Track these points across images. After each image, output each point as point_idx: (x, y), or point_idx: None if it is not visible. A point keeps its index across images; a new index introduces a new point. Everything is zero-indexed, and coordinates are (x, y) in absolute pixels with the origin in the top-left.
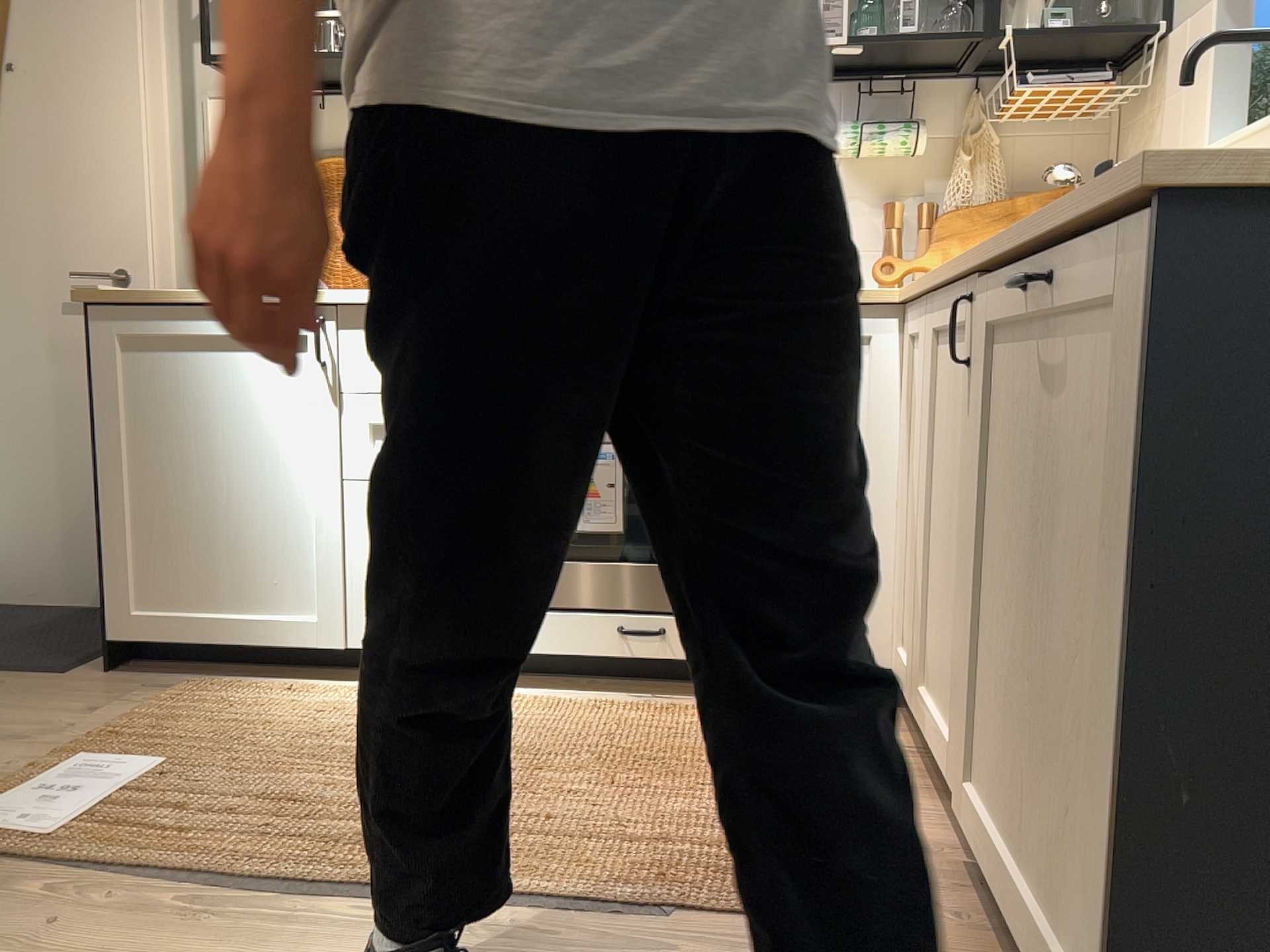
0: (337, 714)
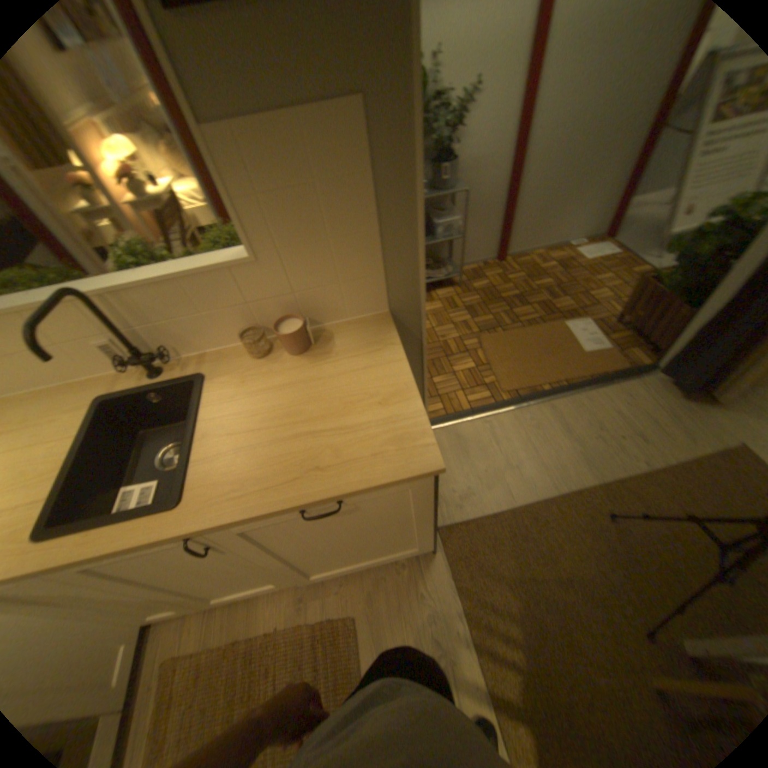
0: None
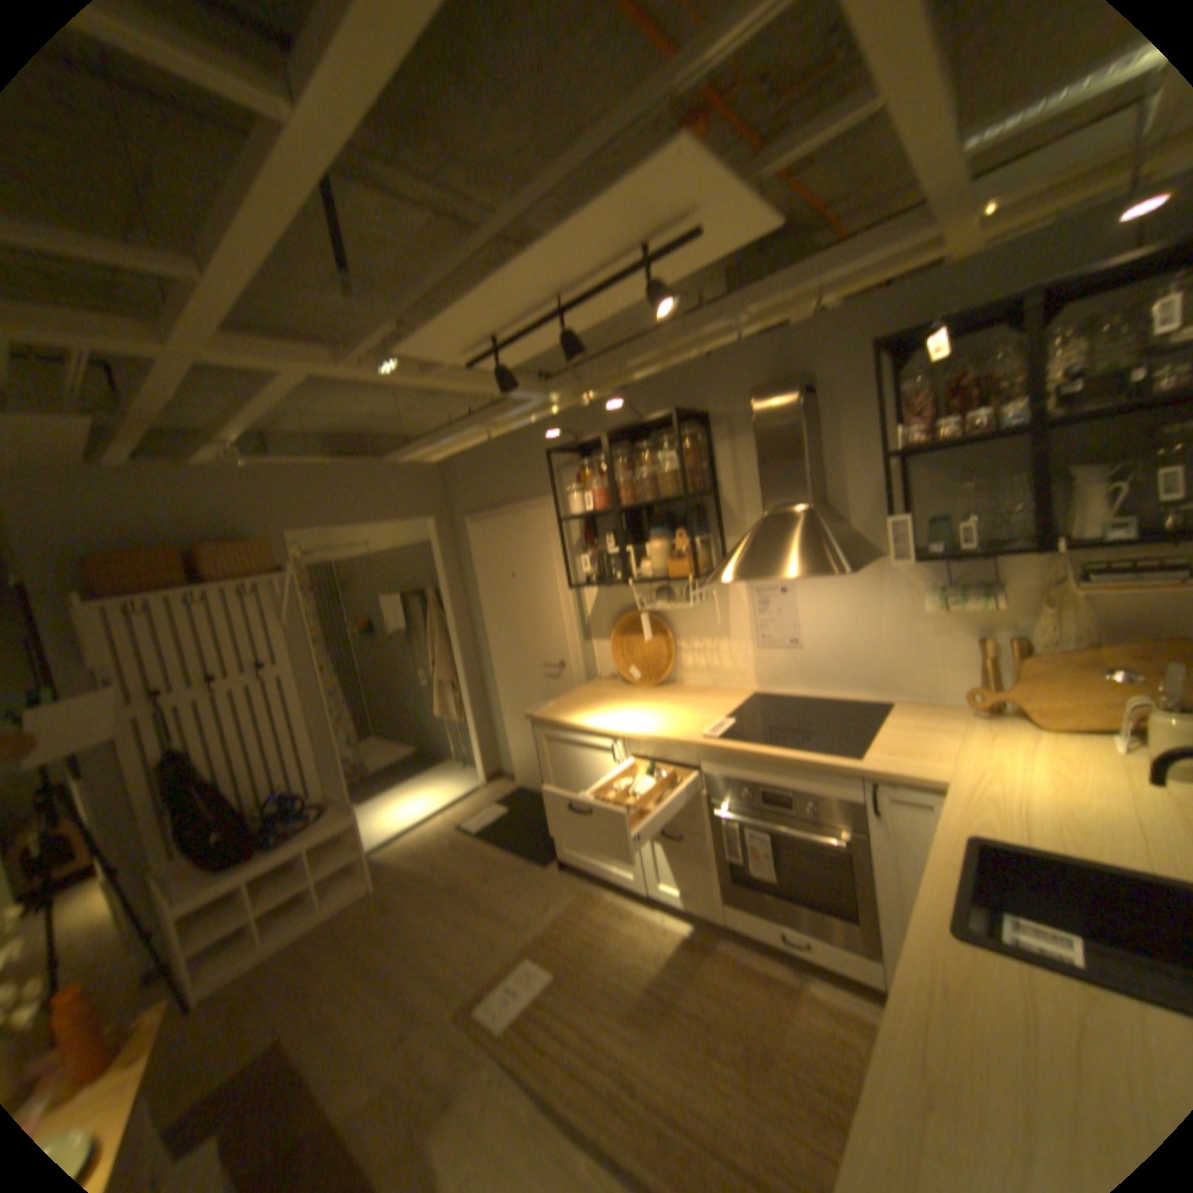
0: (634, 944)
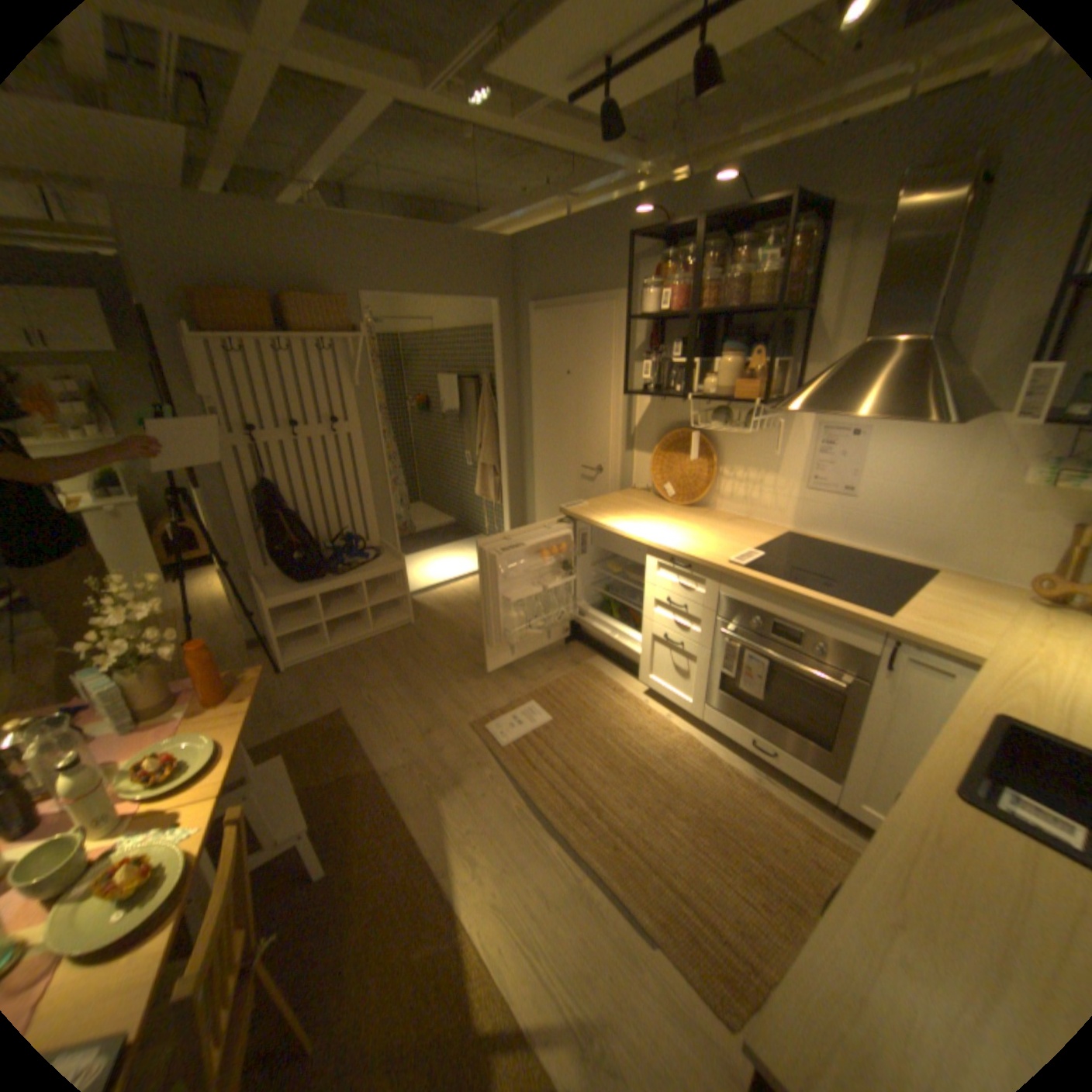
0: (620, 715)
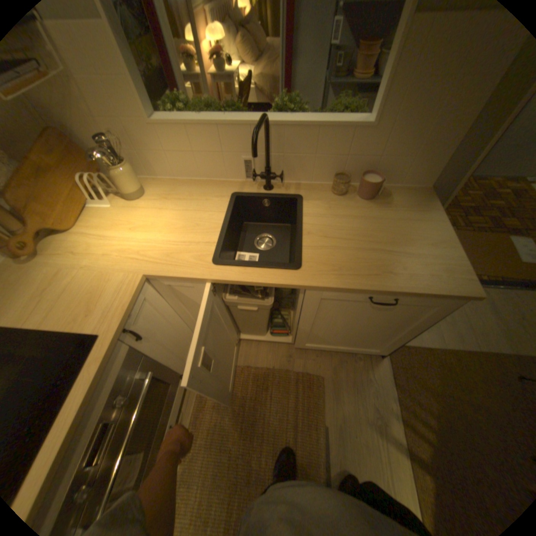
0: None
